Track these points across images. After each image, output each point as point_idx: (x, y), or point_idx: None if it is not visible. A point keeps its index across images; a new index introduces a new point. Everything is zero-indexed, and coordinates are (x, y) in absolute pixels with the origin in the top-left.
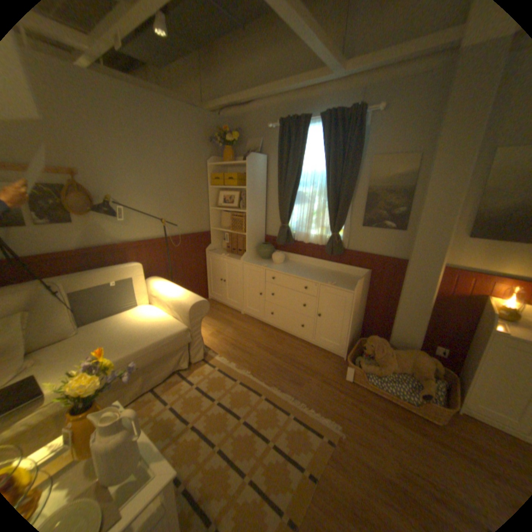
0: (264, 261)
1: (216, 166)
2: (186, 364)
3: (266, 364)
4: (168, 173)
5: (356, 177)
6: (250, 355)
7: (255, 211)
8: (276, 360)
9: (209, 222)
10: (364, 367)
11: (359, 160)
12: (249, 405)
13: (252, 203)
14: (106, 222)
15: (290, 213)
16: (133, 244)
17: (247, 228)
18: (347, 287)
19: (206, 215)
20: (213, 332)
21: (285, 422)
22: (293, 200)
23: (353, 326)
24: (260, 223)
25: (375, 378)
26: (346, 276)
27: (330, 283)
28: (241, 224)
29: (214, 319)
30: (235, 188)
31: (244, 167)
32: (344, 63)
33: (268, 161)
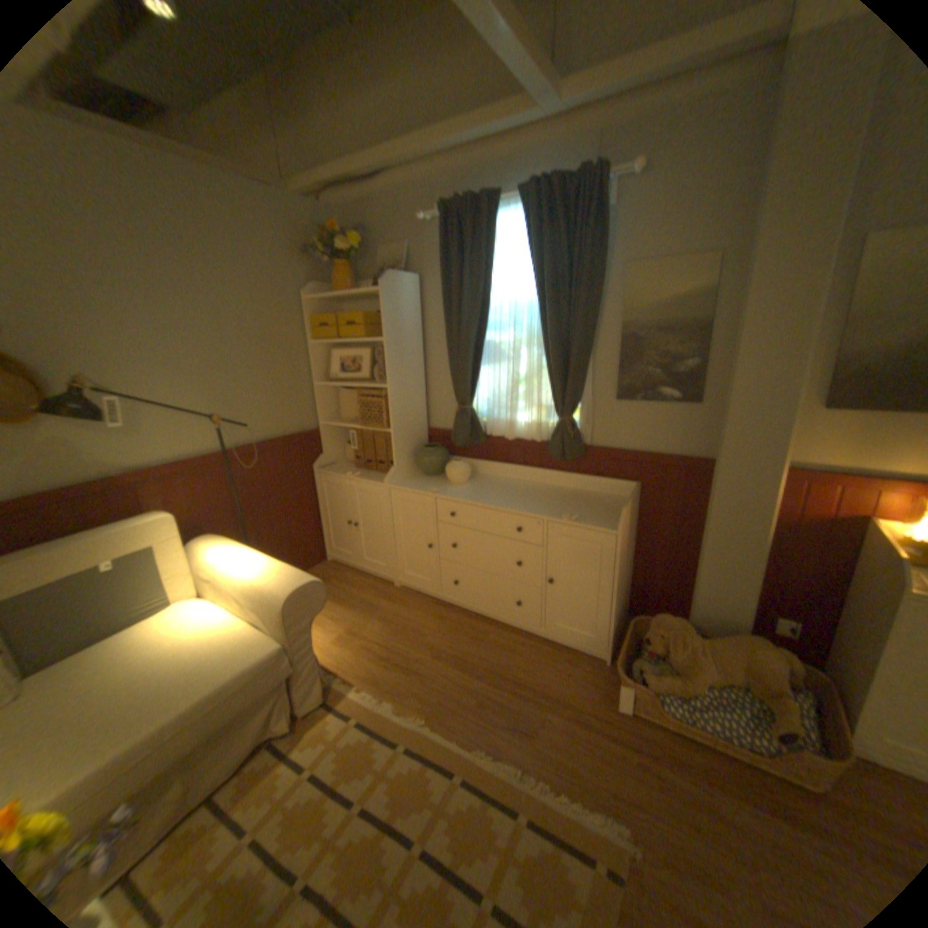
0: (430, 478)
1: (320, 299)
2: (285, 723)
3: (455, 695)
4: (219, 318)
5: (597, 305)
6: (420, 679)
7: (405, 383)
8: (475, 683)
9: (314, 410)
10: (652, 682)
11: (601, 272)
12: (428, 804)
13: (398, 368)
14: (83, 431)
15: (474, 383)
16: (152, 472)
17: (392, 418)
18: (602, 523)
19: (307, 397)
20: (340, 634)
21: (511, 836)
22: (478, 358)
23: (618, 596)
24: (416, 405)
25: (677, 703)
26: (594, 498)
27: (568, 518)
28: (378, 410)
29: (340, 605)
30: (361, 340)
31: (375, 298)
32: (558, 83)
33: (422, 284)
